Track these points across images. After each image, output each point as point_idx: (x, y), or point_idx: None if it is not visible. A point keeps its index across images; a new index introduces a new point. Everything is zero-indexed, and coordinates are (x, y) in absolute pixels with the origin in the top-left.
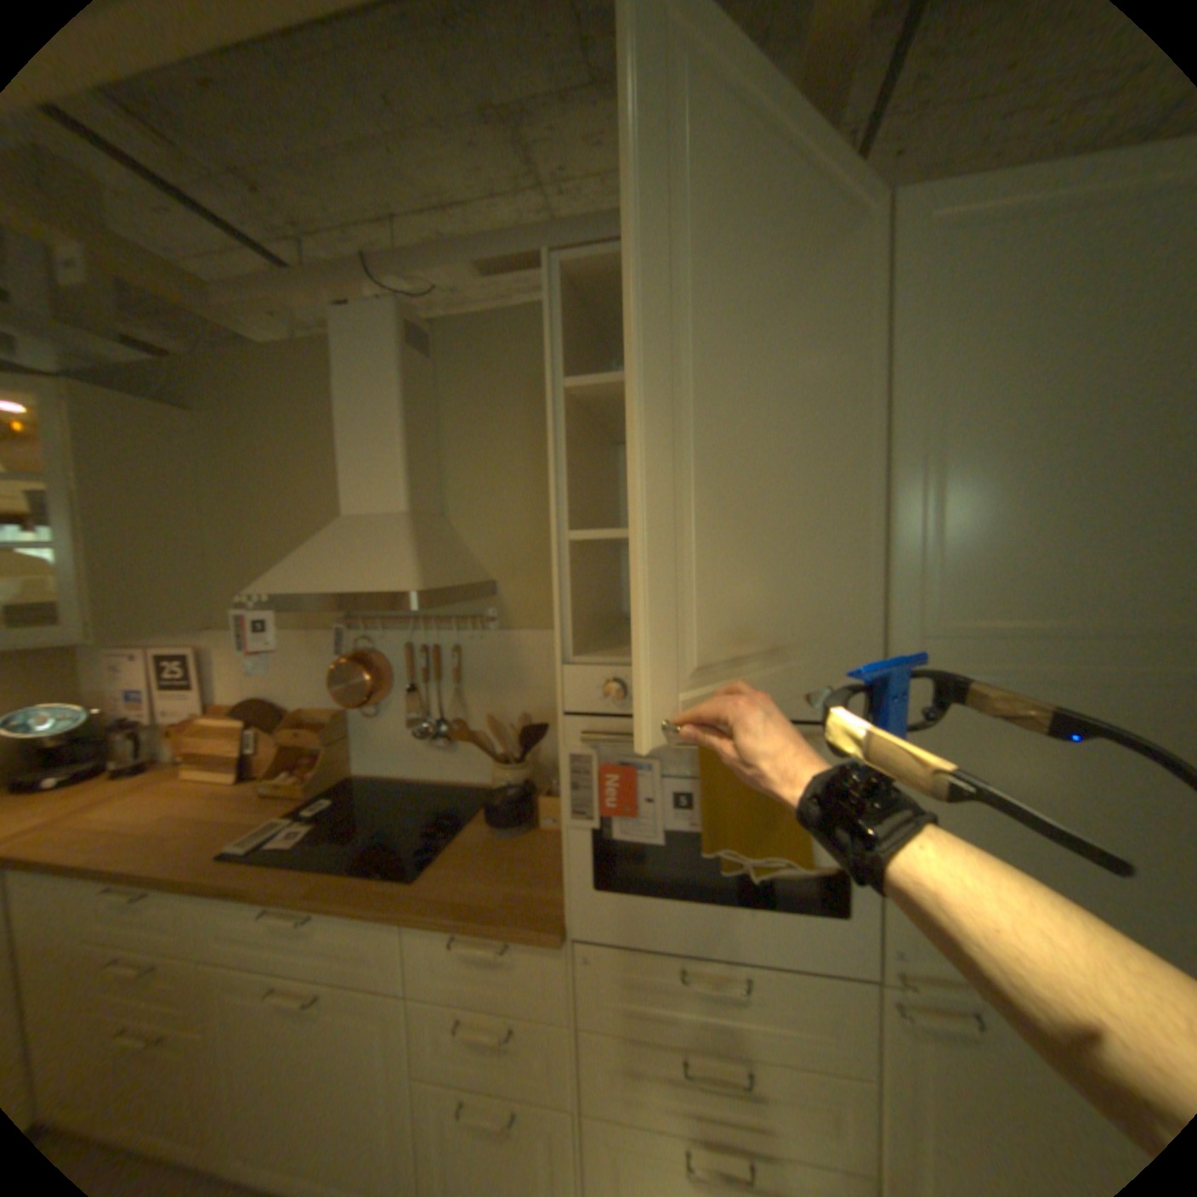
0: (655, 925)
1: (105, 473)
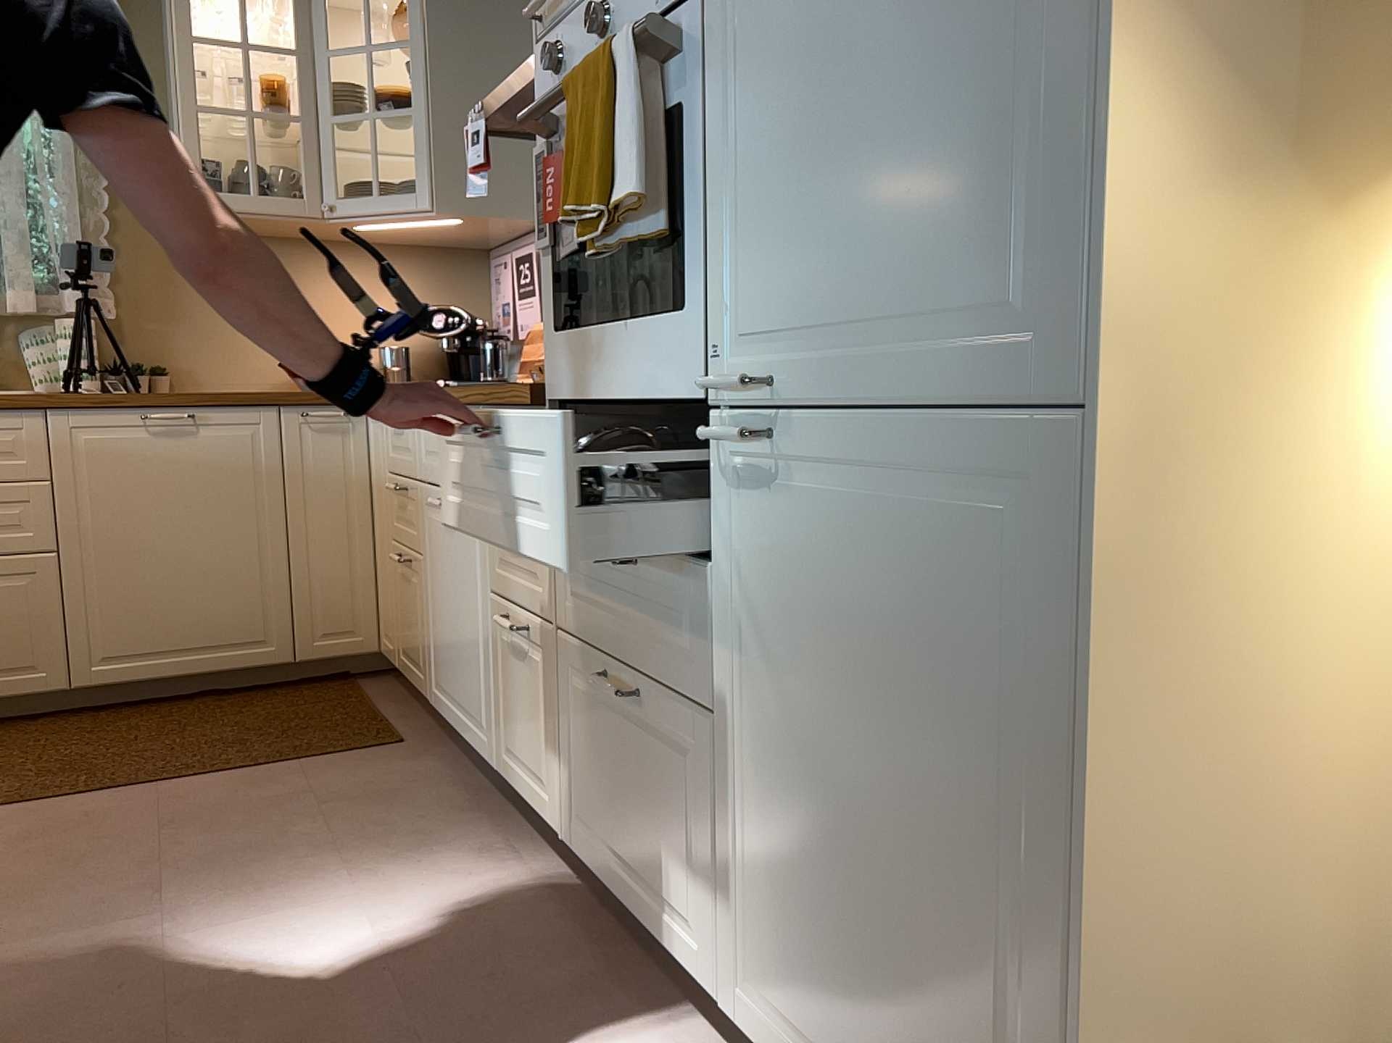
0: (586, 364)
1: (458, 34)
